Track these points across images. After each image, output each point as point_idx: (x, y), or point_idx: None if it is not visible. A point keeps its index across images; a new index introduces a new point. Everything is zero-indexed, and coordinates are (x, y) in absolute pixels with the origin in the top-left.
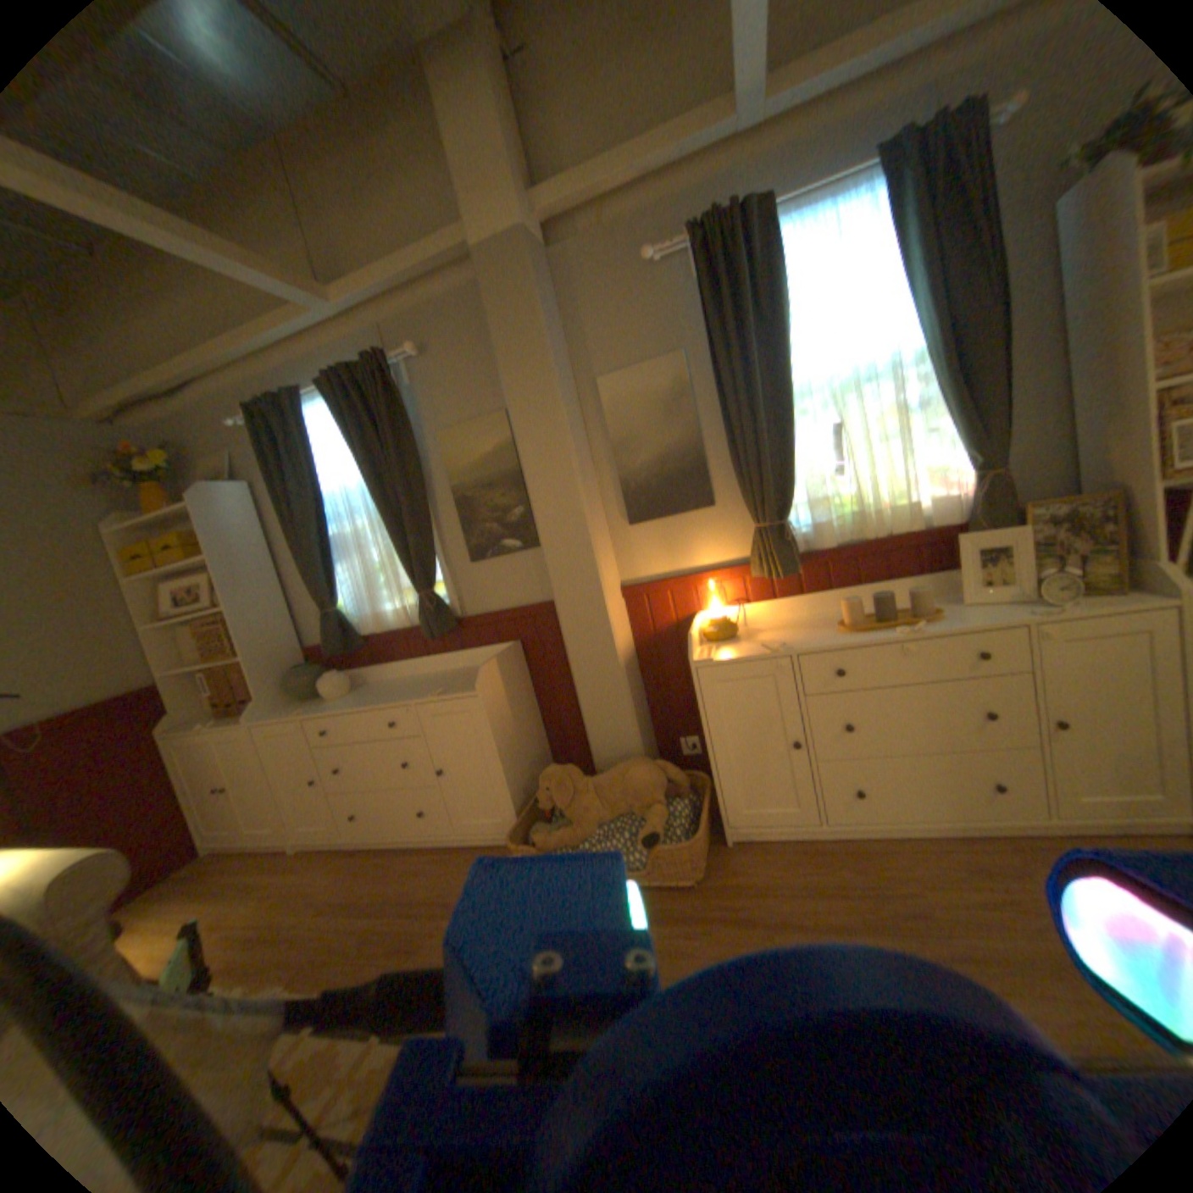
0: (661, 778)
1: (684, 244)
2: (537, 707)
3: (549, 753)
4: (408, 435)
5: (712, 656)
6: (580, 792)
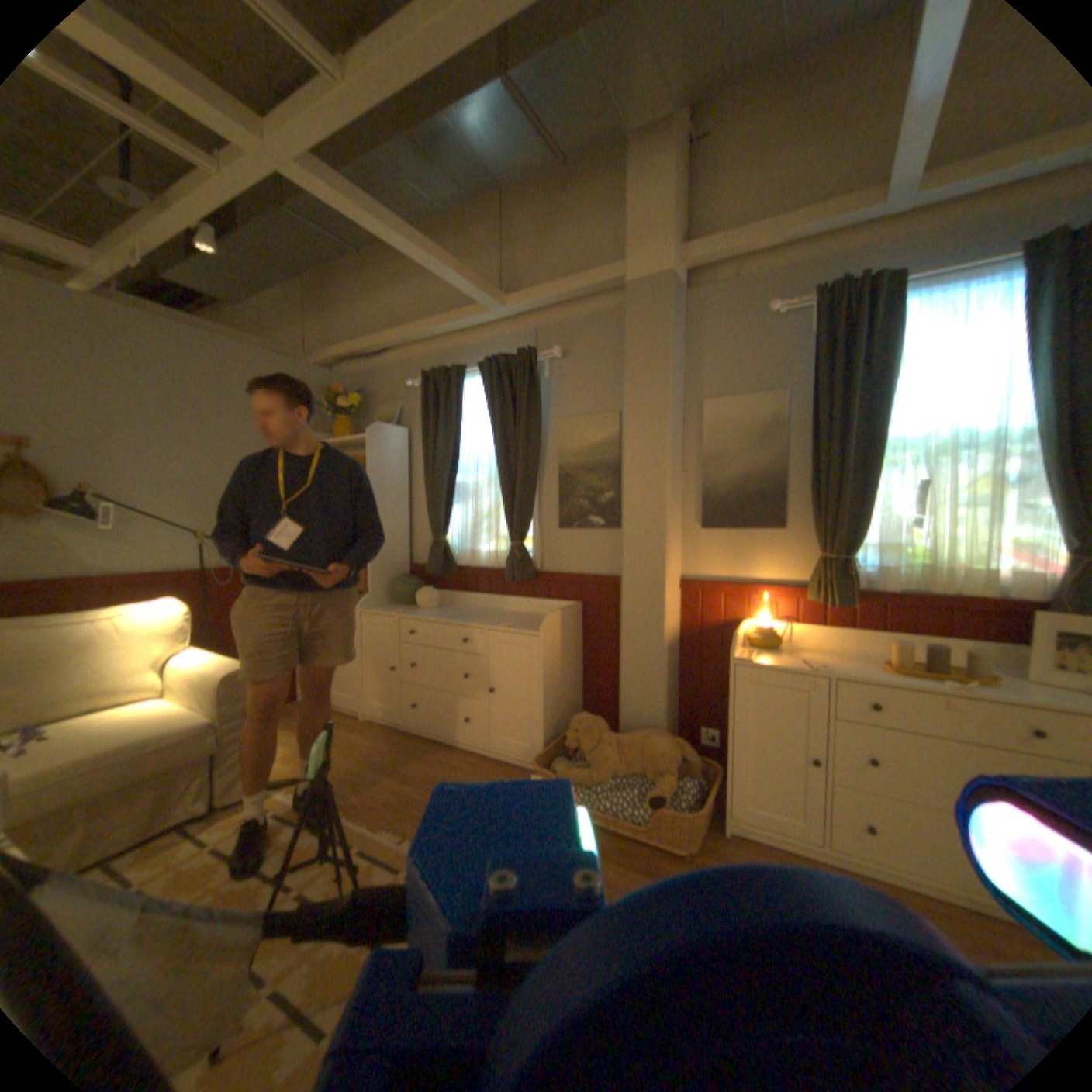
0: (678, 756)
1: (811, 302)
2: (581, 664)
3: (581, 706)
4: (537, 417)
5: (753, 660)
6: (604, 744)
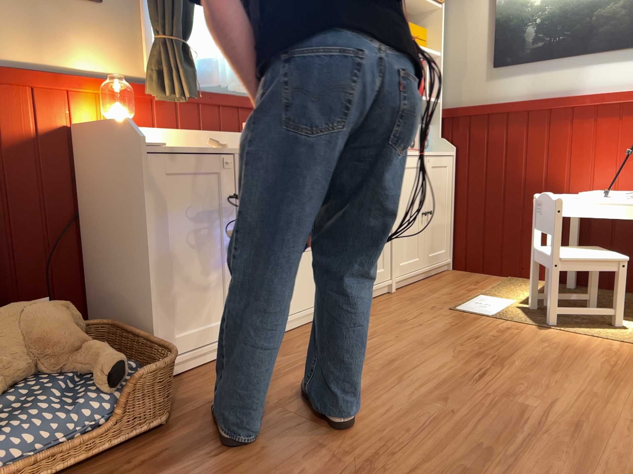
0: (72, 318)
1: None
2: None
3: None
4: None
5: (164, 144)
6: None
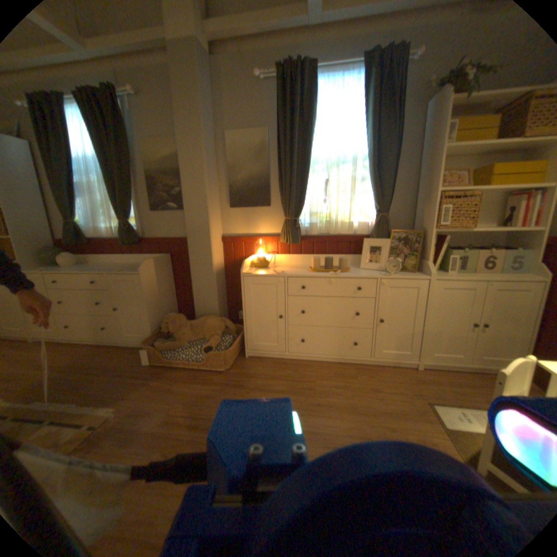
0: (222, 325)
1: (275, 75)
2: (174, 288)
3: (177, 310)
4: (124, 136)
5: (251, 272)
6: (183, 327)
